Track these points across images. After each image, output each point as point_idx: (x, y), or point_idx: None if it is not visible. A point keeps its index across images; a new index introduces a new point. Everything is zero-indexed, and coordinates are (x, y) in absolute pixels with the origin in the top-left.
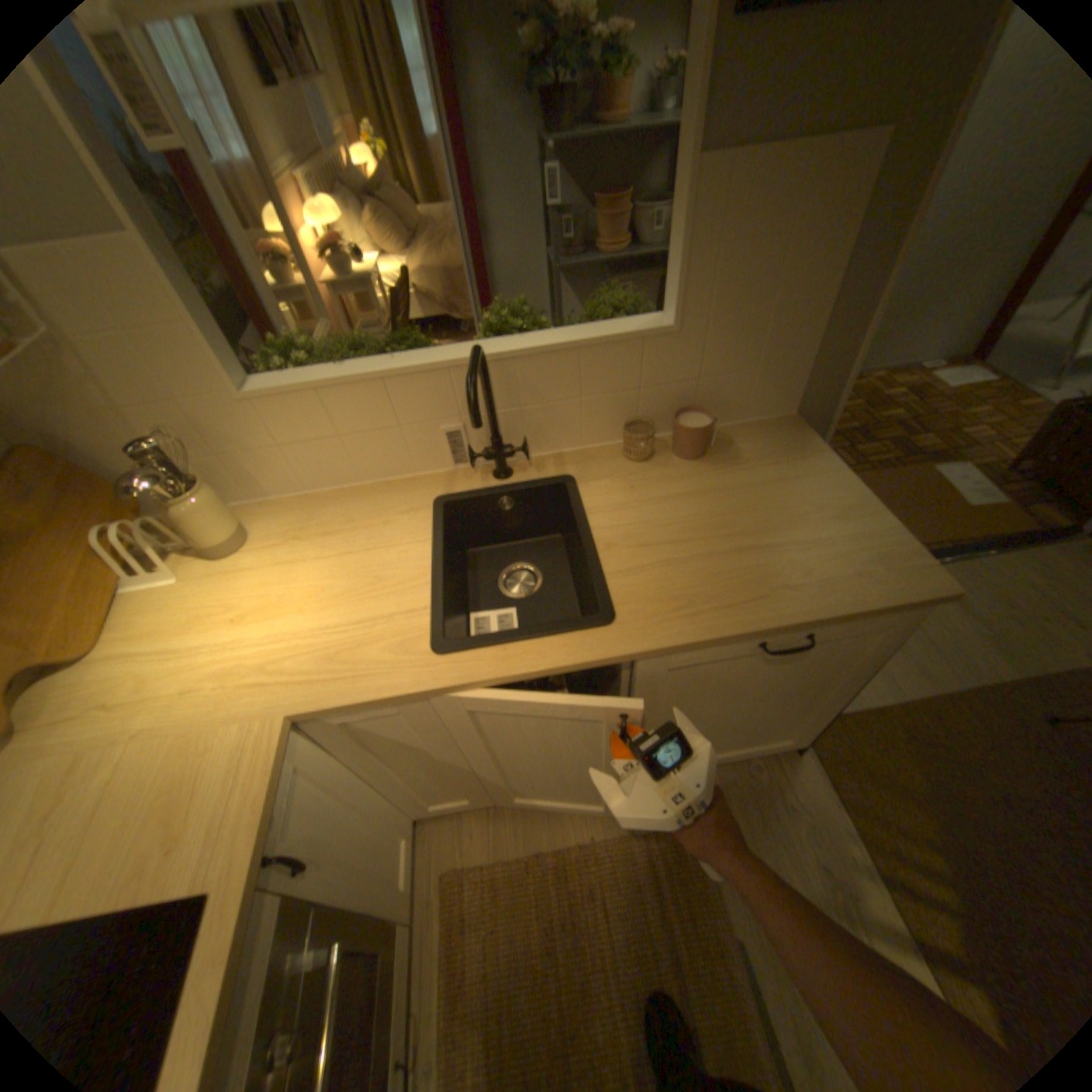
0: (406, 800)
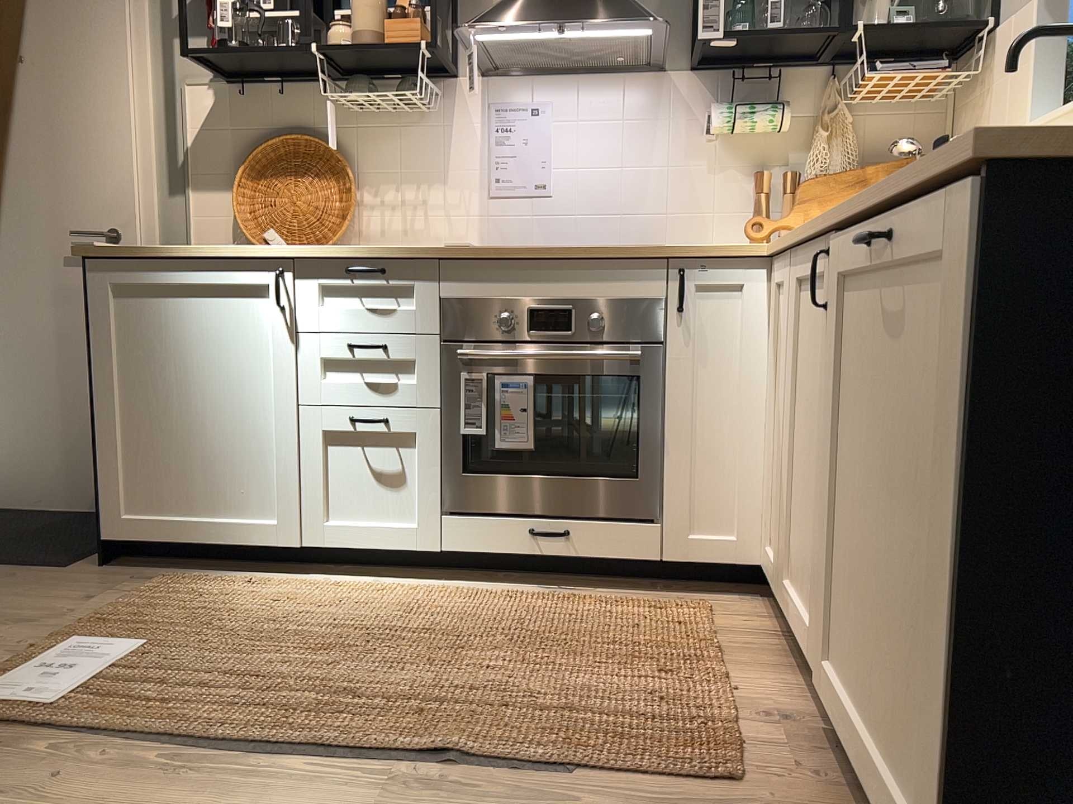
0: (769, 498)
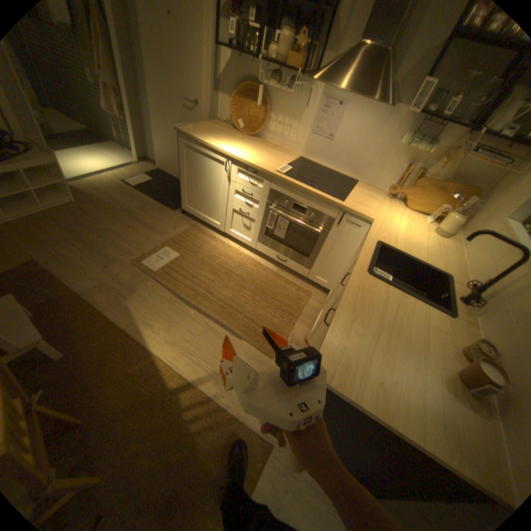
0: (337, 281)
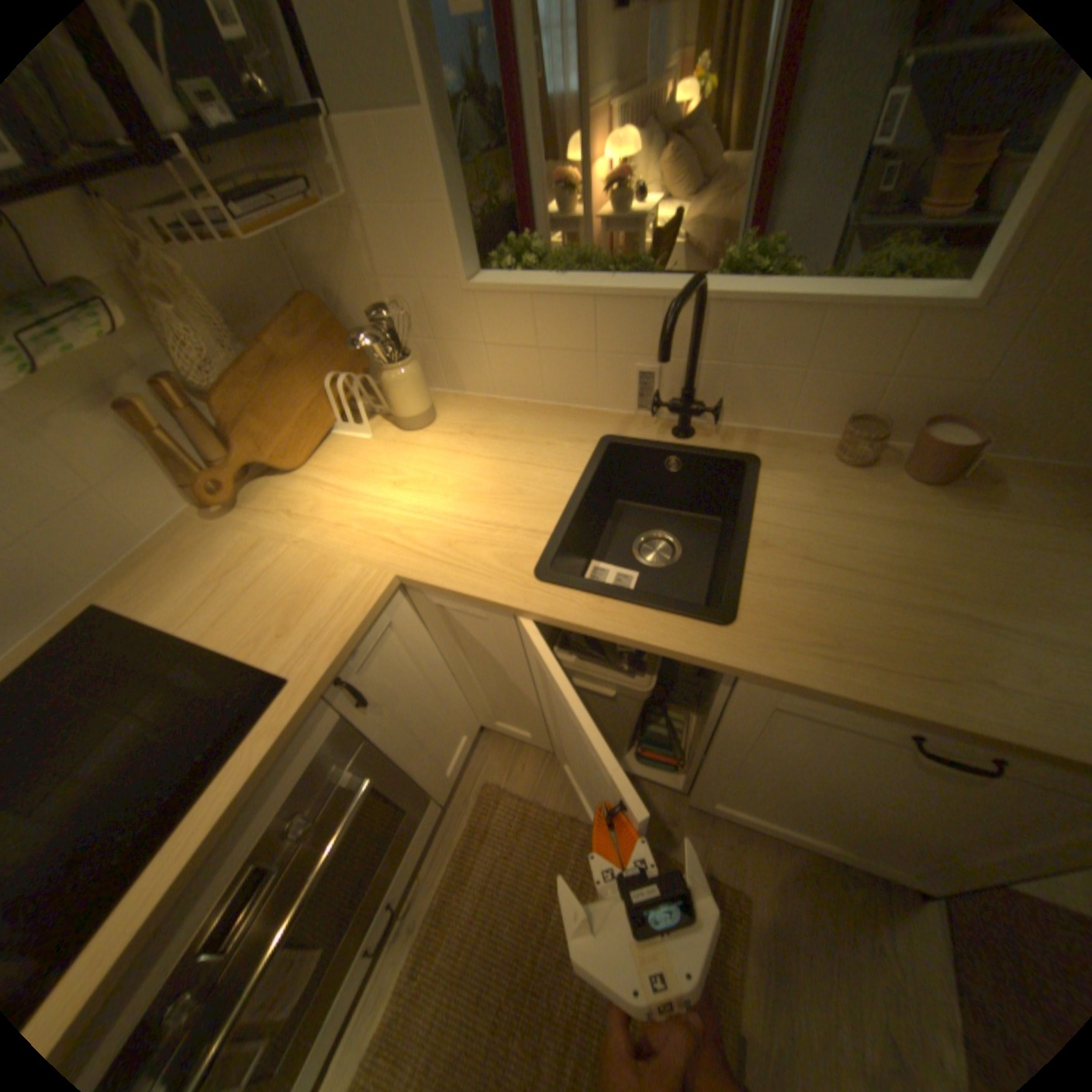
0: (479, 704)
